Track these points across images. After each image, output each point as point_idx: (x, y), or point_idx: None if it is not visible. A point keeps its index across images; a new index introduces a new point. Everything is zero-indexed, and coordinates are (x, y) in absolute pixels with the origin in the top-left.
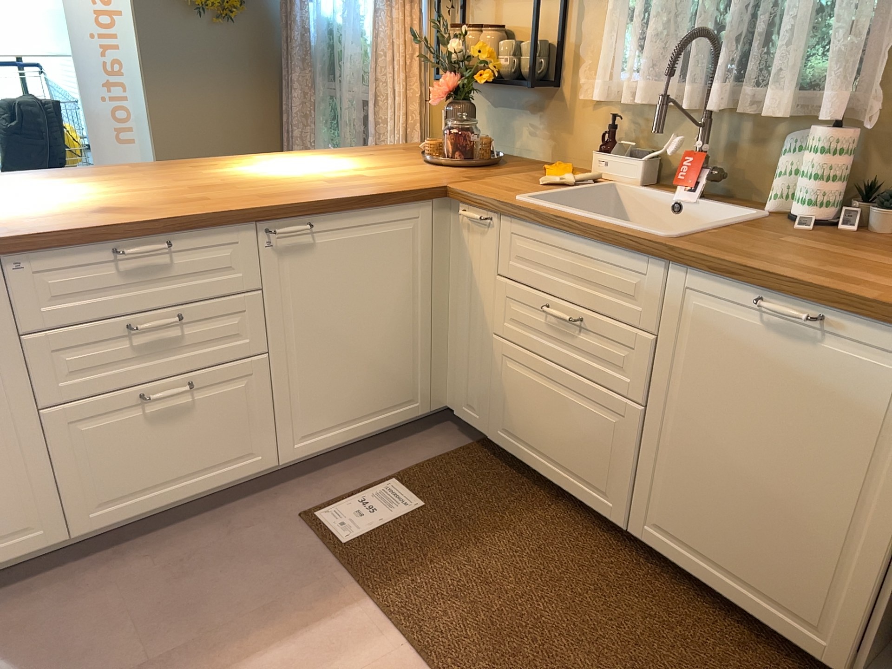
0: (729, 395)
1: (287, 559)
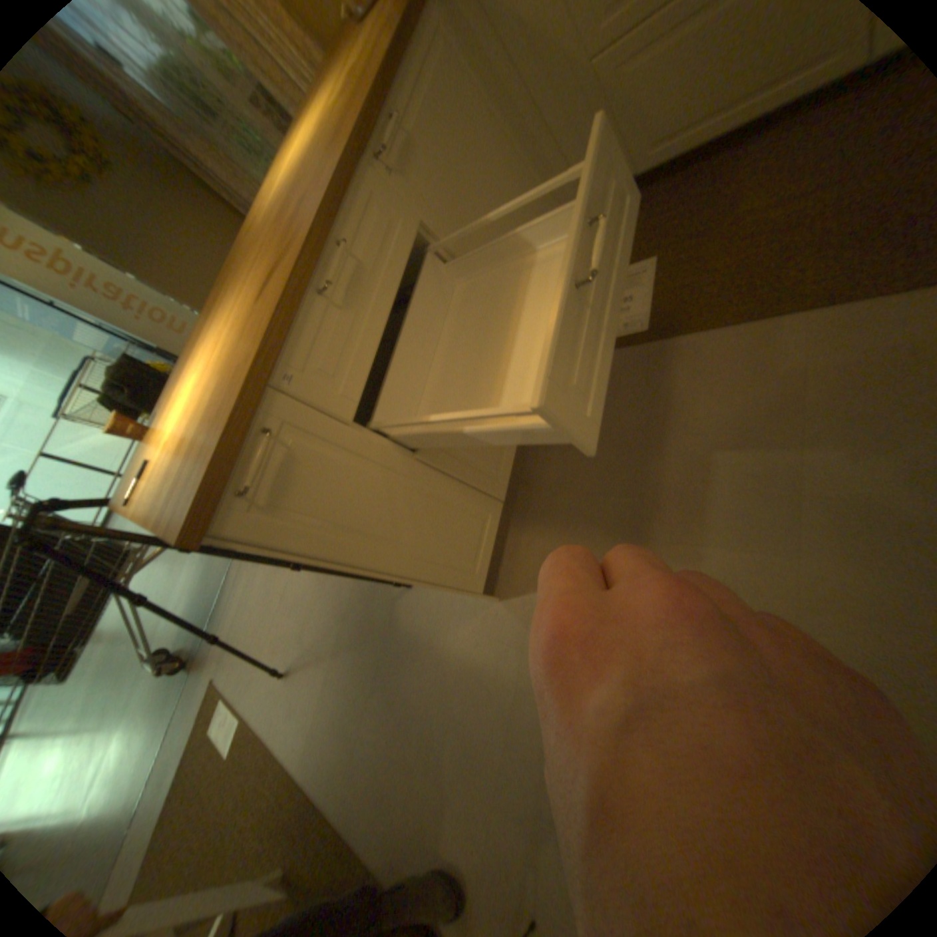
0: None
1: (629, 375)
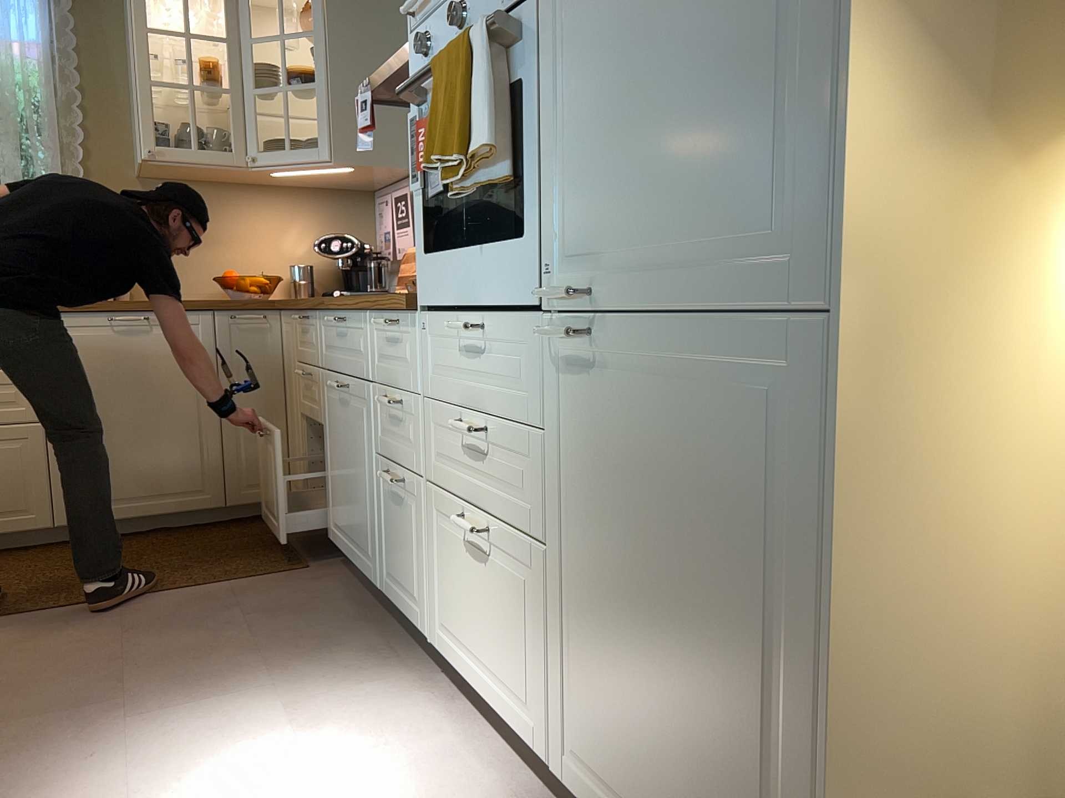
0: (107, 383)
1: None
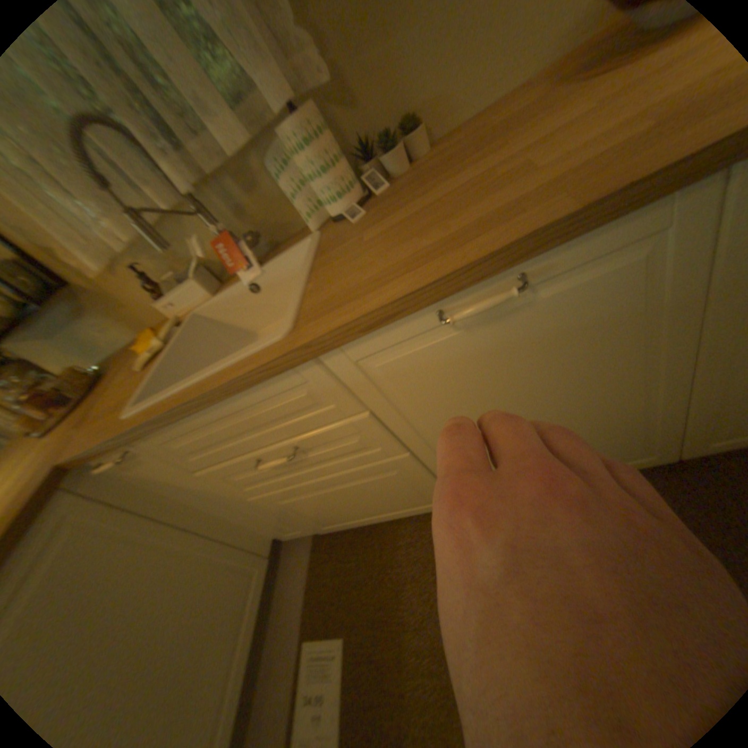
0: (473, 400)
1: None
